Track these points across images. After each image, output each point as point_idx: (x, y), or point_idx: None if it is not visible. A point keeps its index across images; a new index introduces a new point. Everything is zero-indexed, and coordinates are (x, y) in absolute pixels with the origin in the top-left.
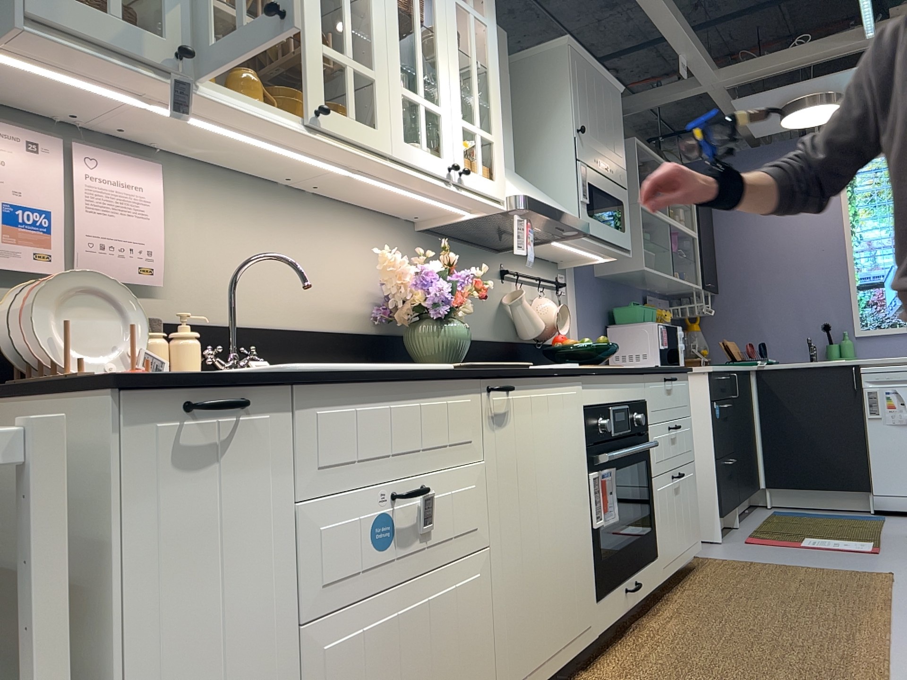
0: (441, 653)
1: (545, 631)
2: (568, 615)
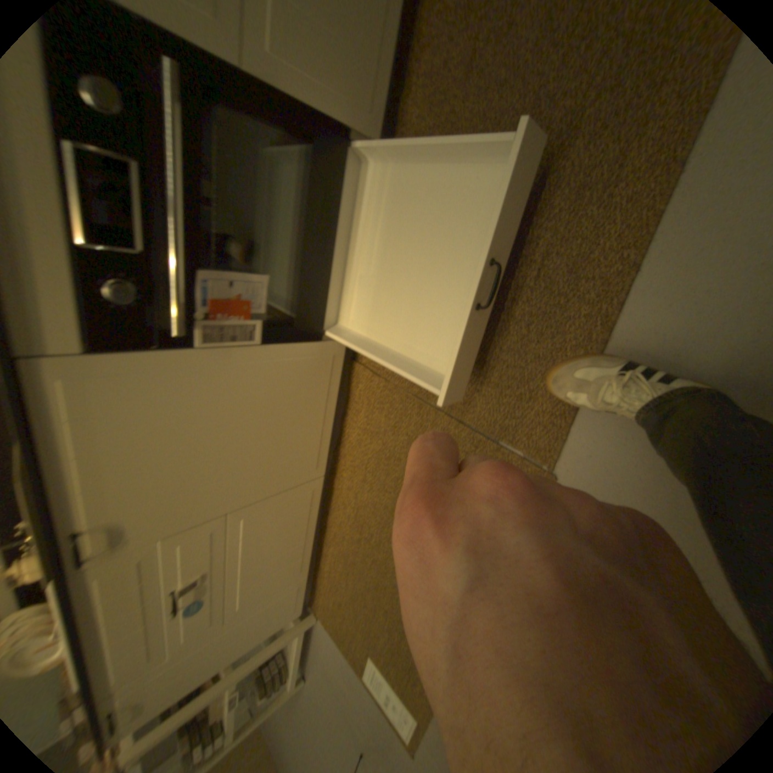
0: (274, 533)
1: (308, 431)
2: (312, 397)
